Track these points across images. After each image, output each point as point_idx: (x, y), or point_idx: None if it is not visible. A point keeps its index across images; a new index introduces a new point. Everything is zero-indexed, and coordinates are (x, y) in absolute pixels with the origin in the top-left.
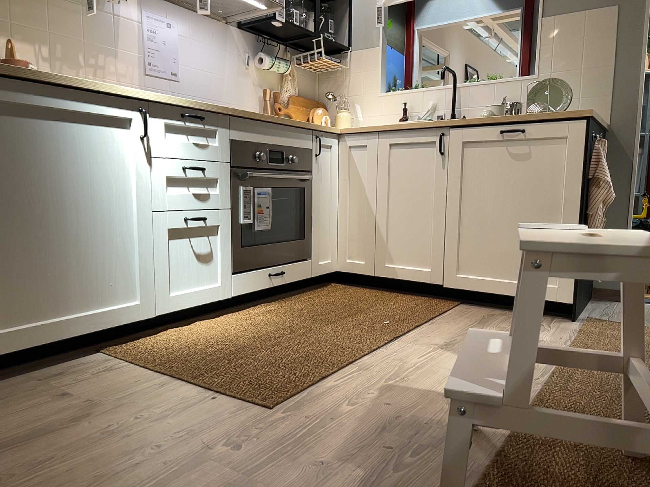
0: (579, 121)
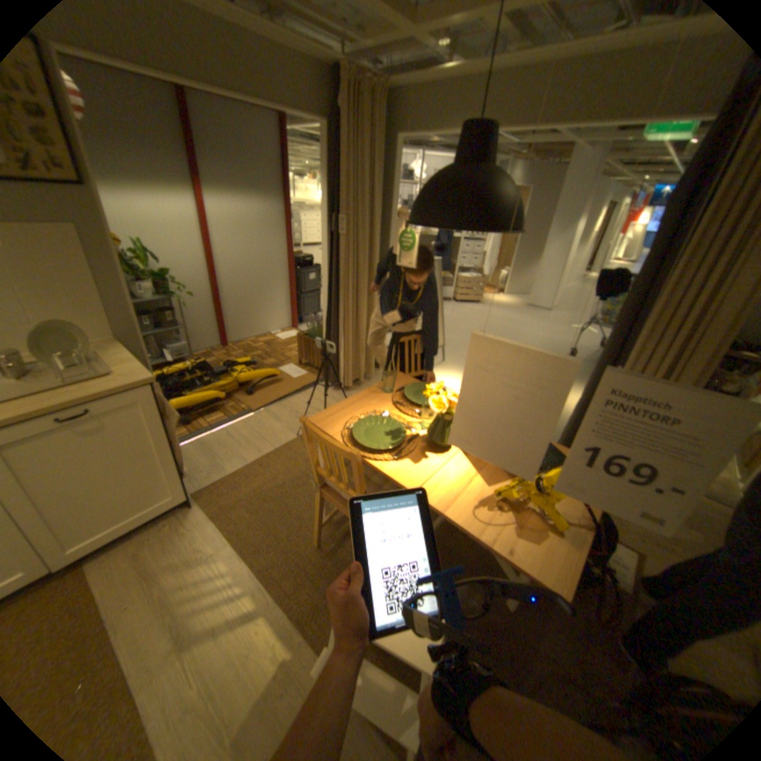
0: (143, 385)
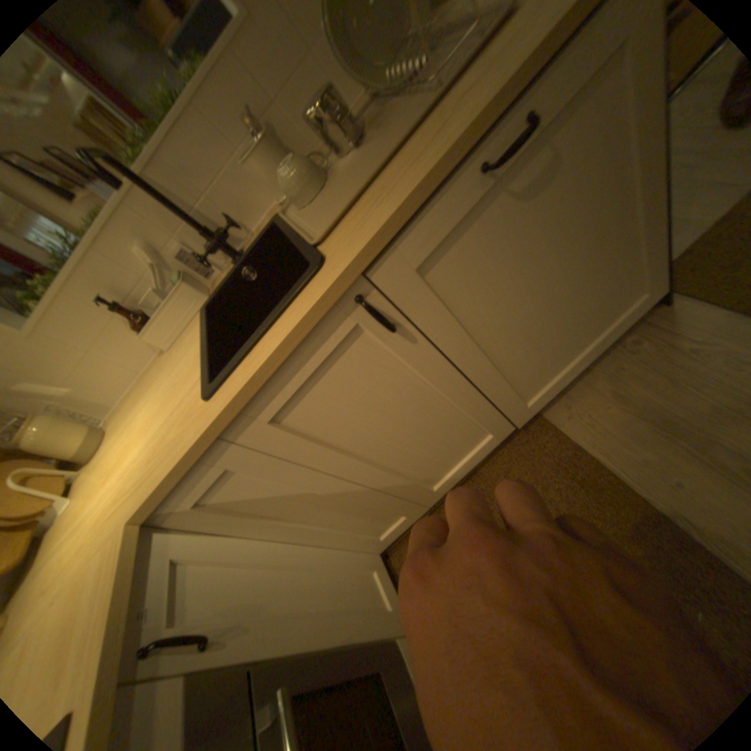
0: None
